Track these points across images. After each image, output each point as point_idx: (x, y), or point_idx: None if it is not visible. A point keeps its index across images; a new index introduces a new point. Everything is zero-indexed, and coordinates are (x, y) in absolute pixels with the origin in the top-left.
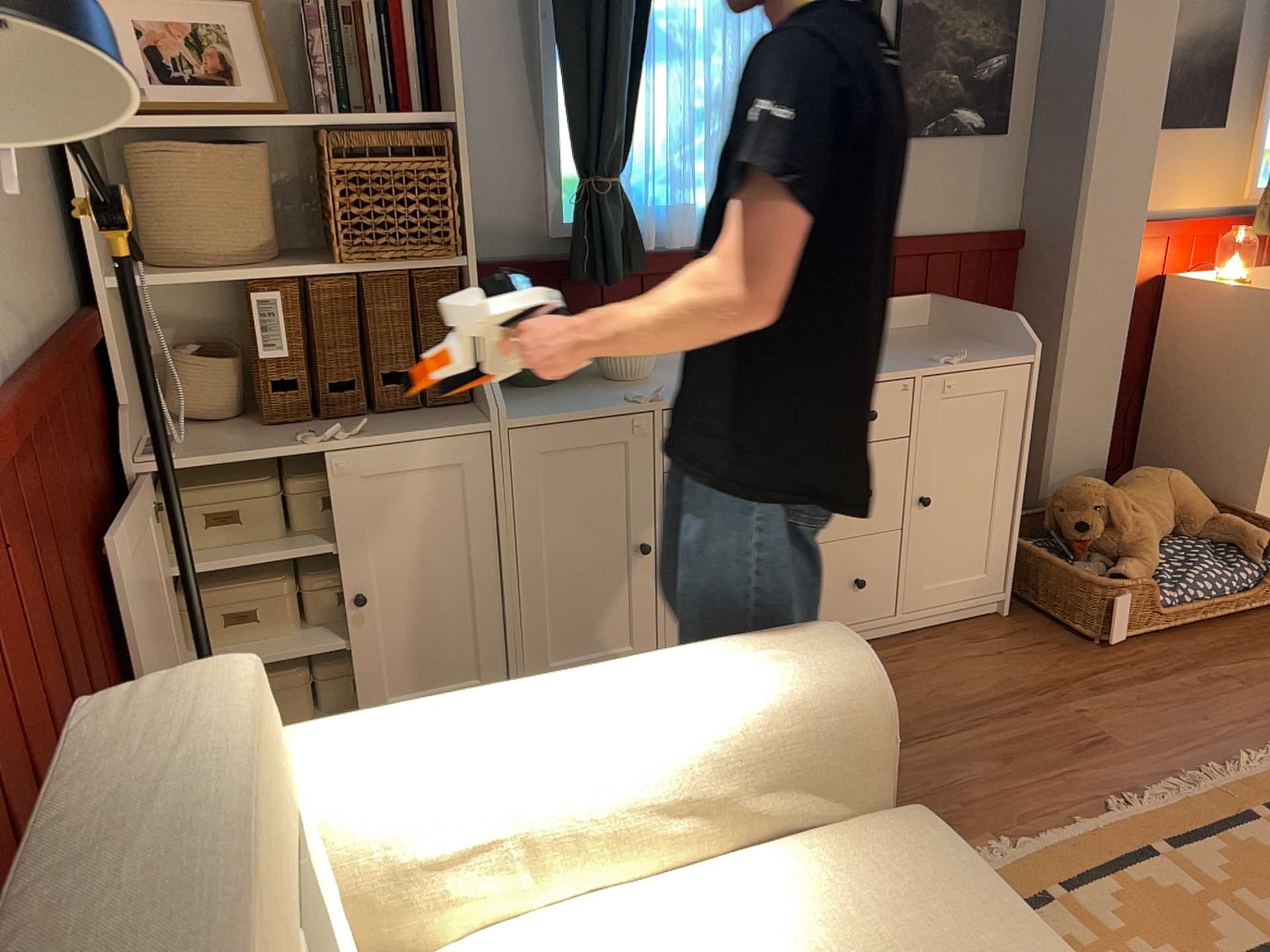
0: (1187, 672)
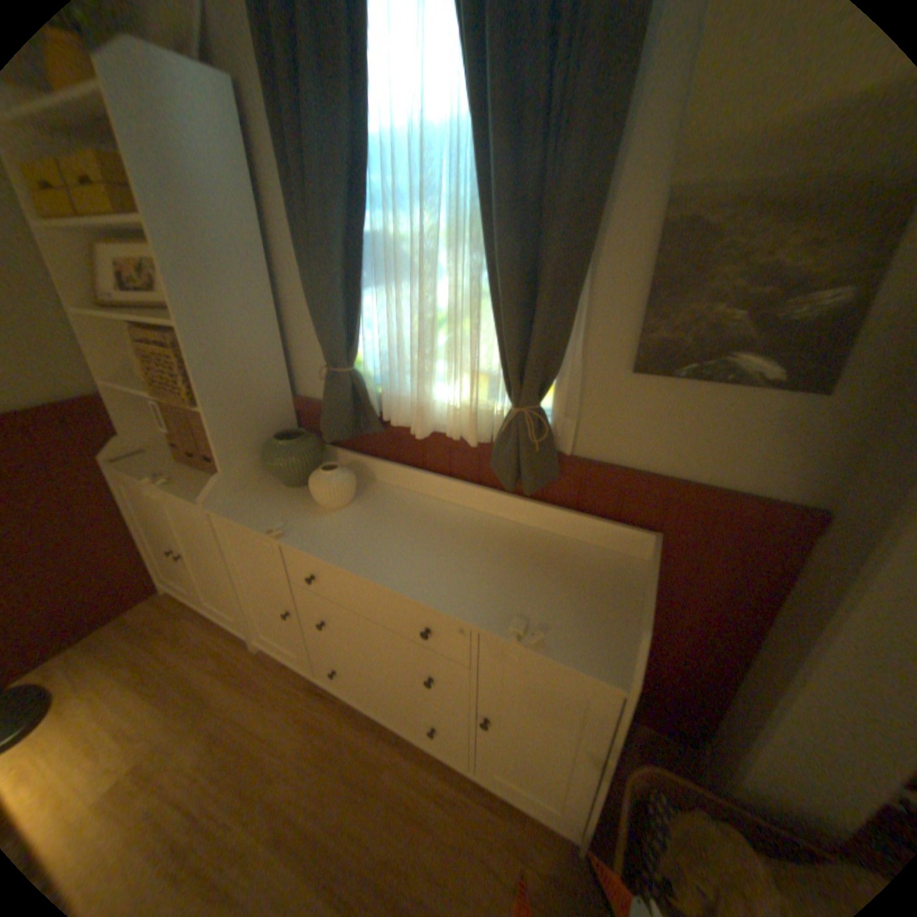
0: None
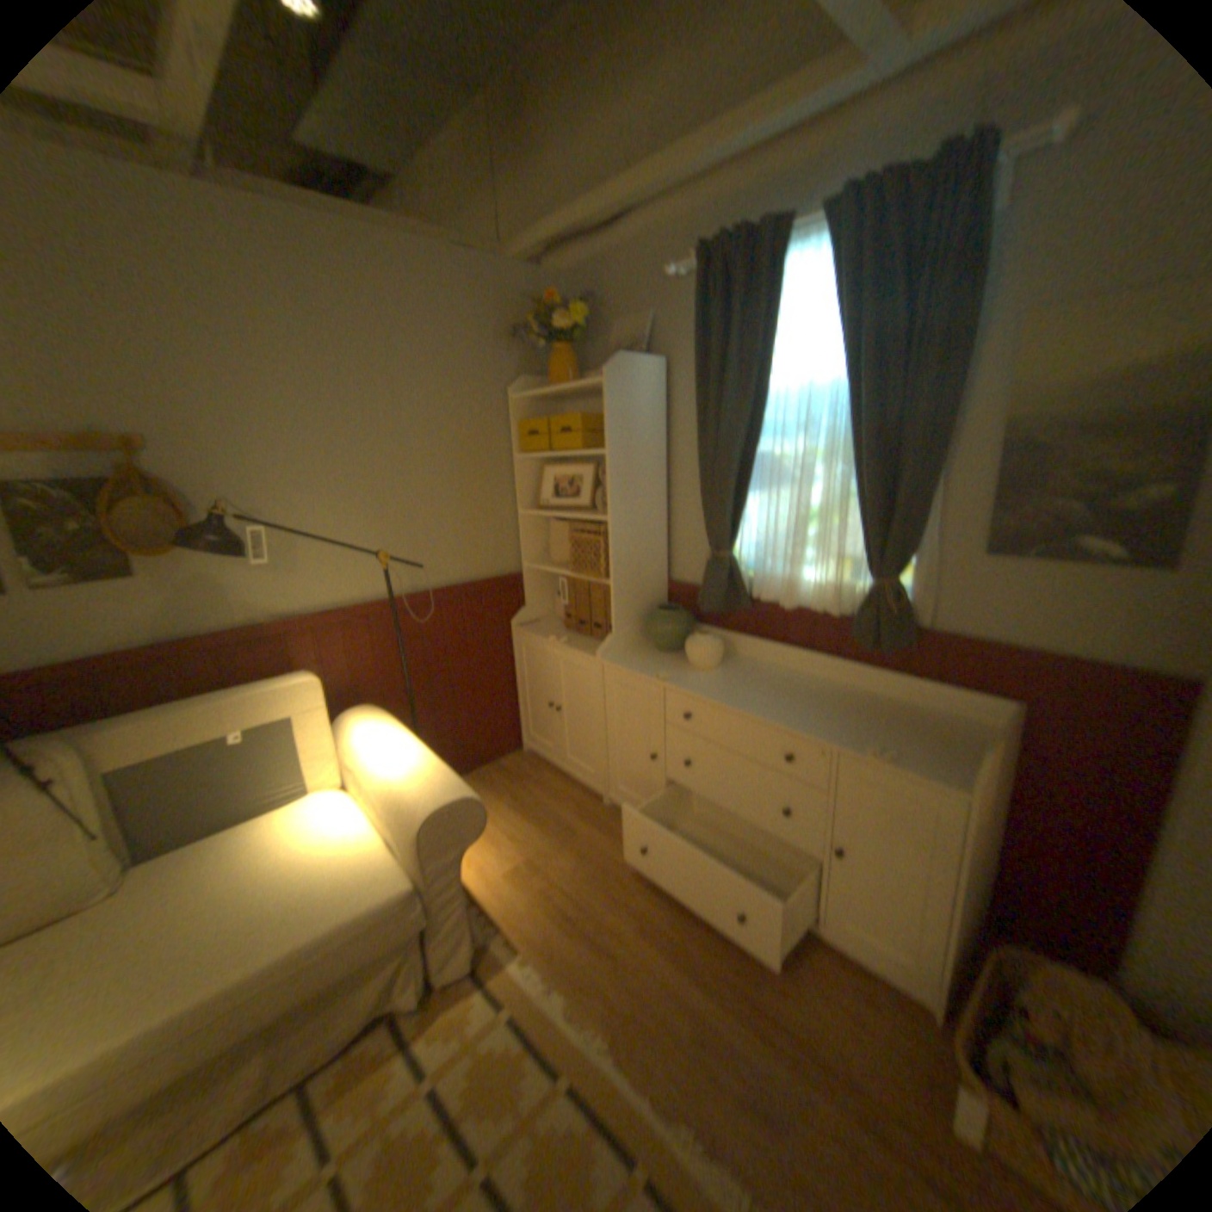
0: None
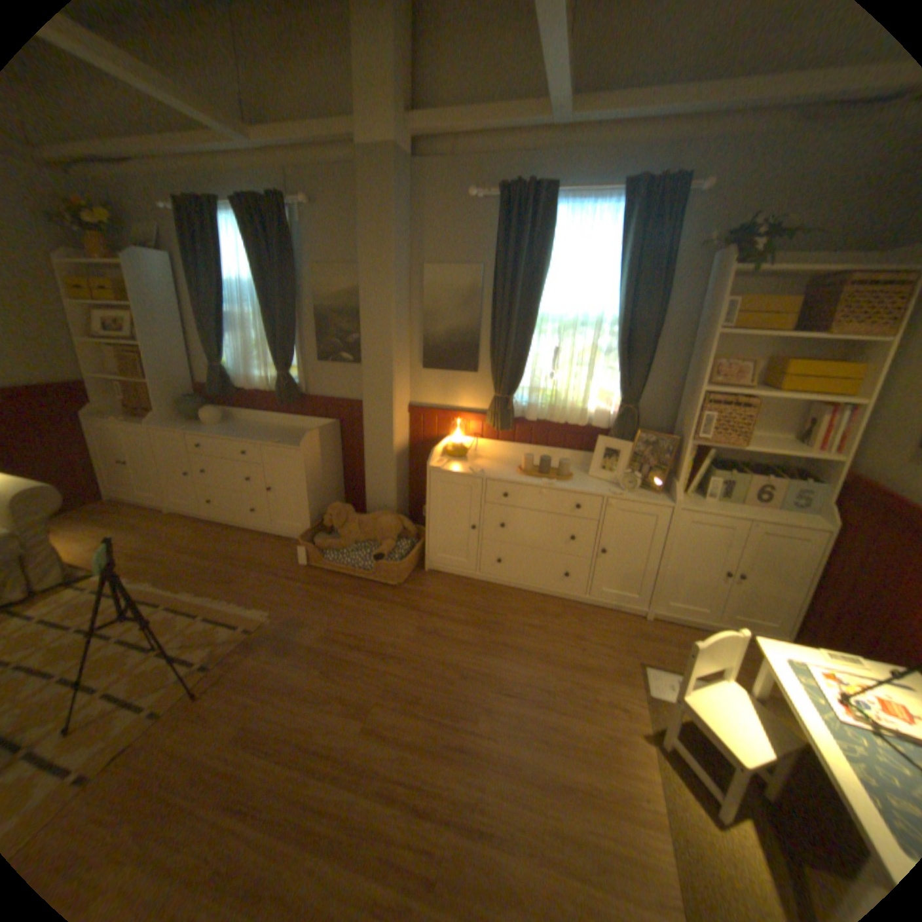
0: (302, 585)
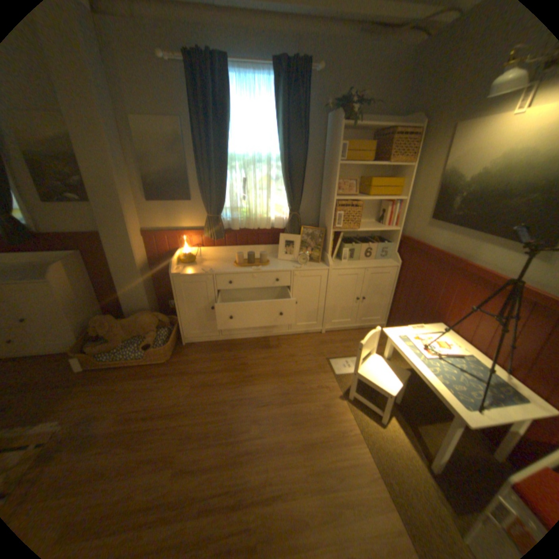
0: (82, 387)
